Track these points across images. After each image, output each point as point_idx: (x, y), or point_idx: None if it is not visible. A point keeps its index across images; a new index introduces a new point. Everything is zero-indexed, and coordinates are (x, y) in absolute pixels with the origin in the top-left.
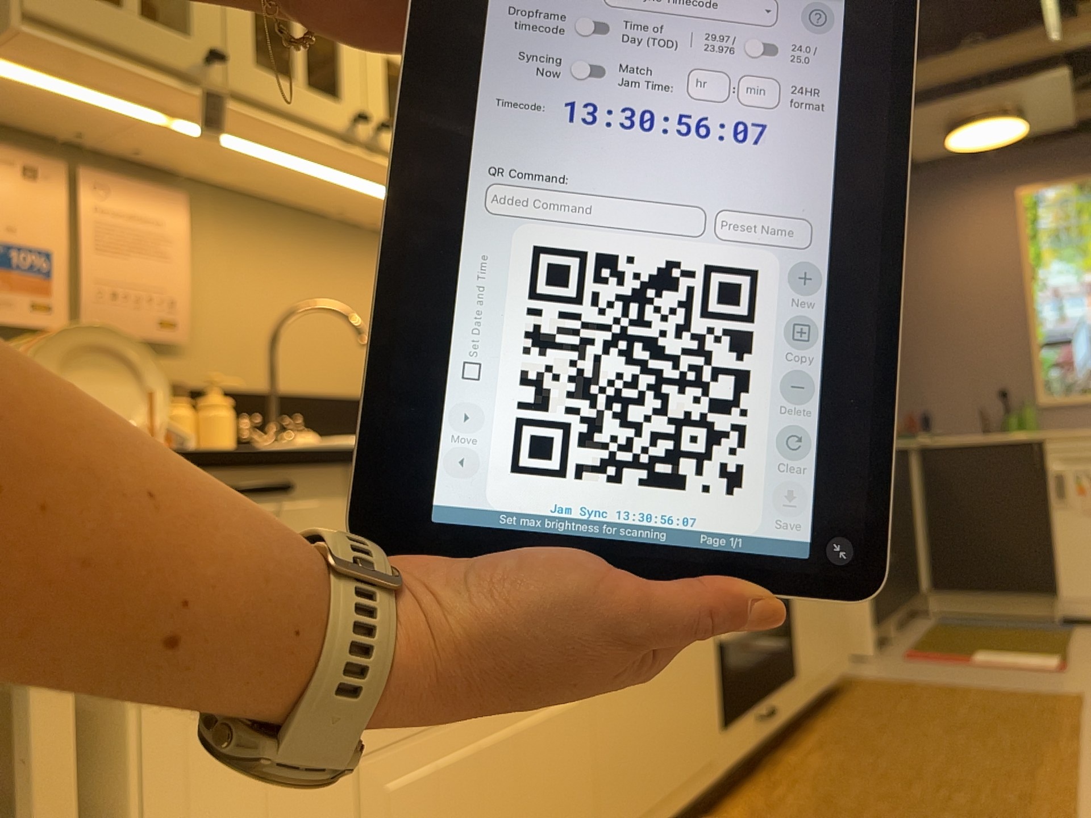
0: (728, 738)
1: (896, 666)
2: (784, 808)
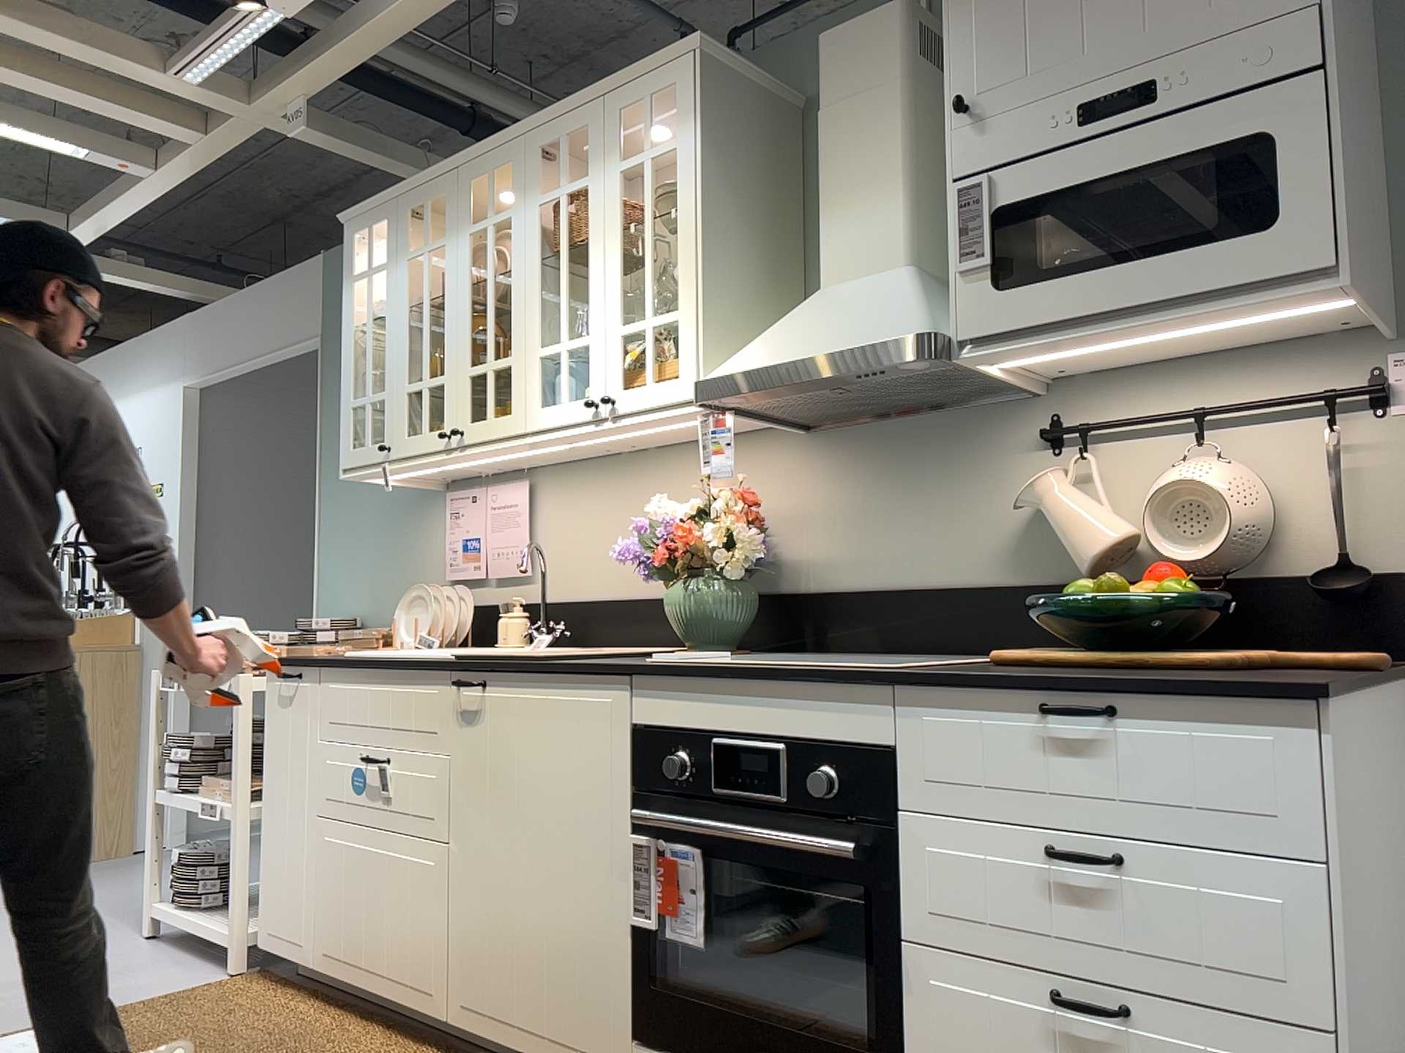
0: None
1: None
2: None
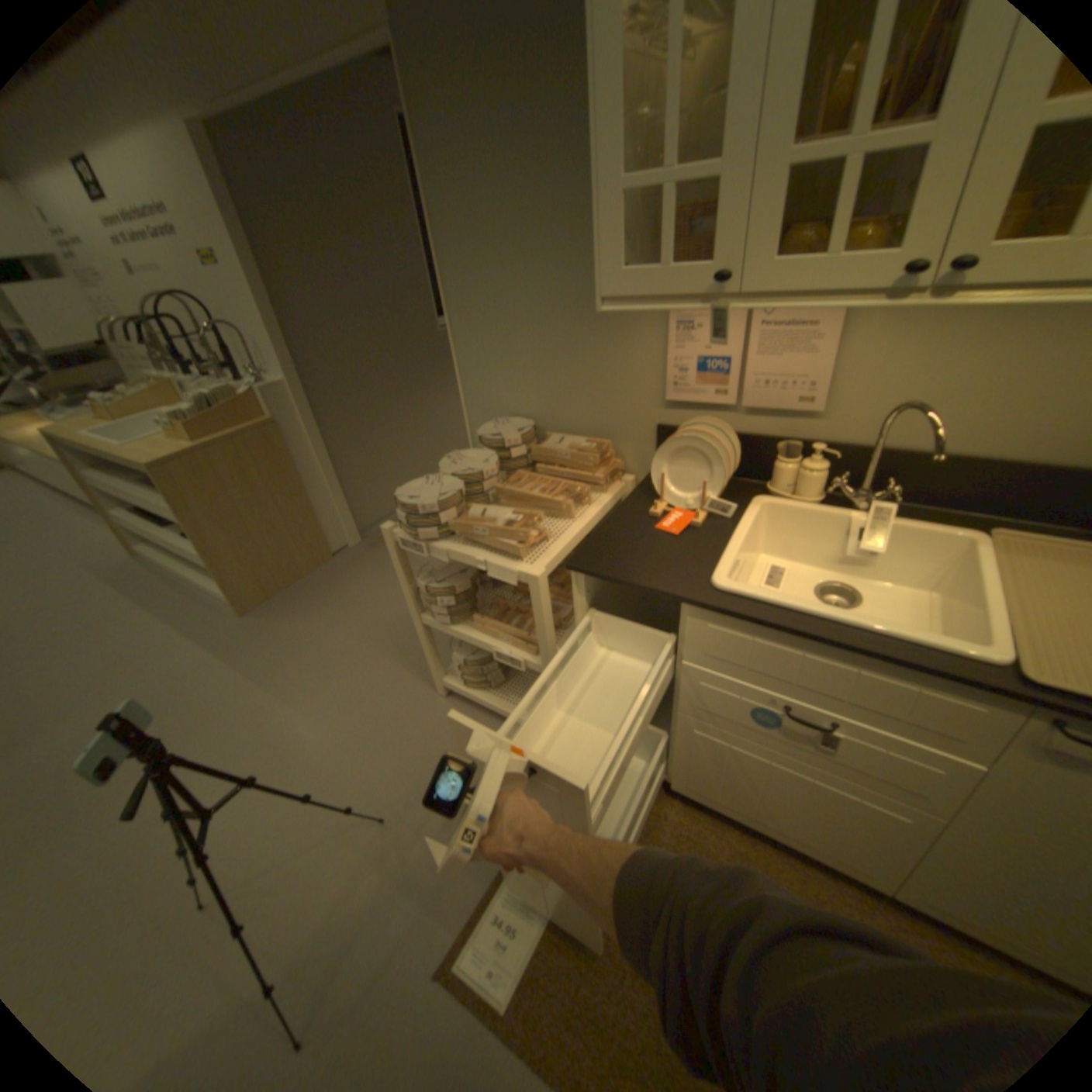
0: None
1: None
2: None
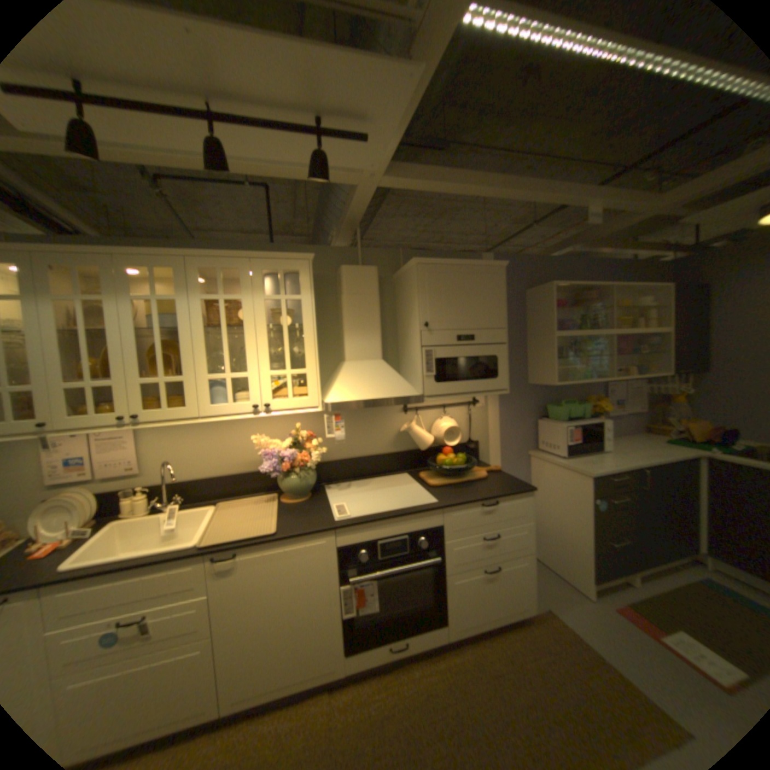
0: (351, 661)
1: (598, 617)
2: (365, 710)
